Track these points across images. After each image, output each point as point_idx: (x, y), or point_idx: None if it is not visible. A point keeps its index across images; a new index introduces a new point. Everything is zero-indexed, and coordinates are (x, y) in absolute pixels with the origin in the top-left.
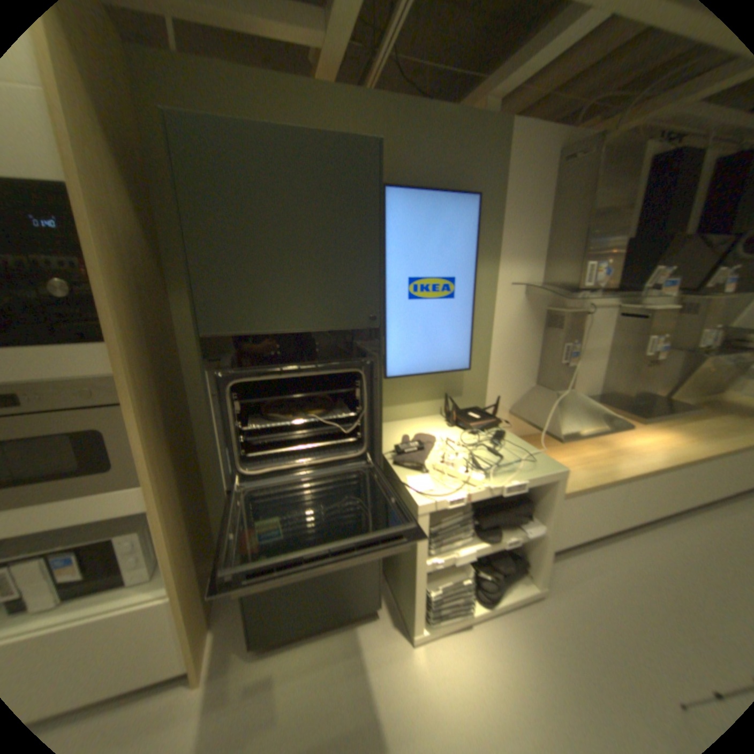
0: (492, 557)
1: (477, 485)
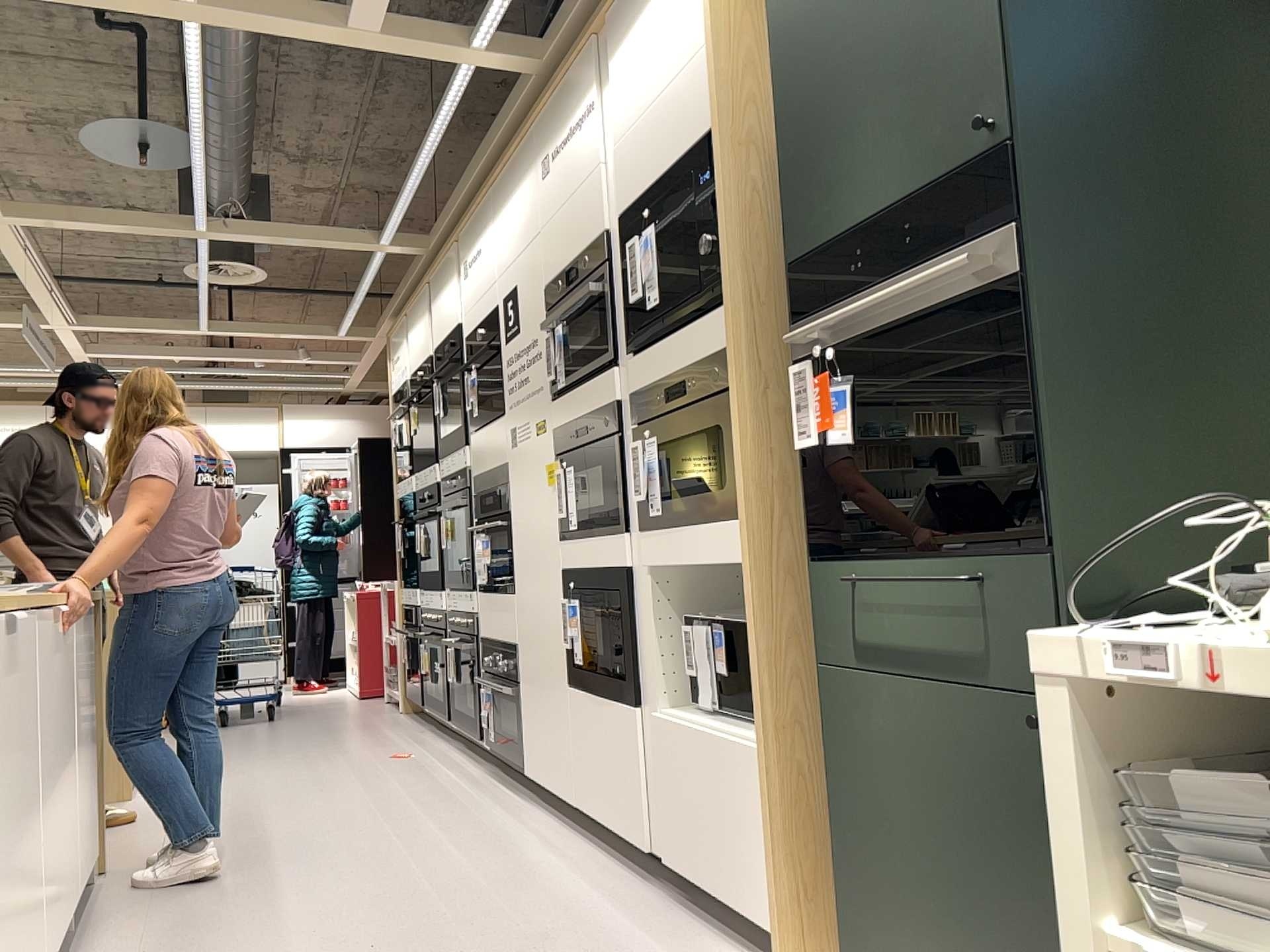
0: None
1: None
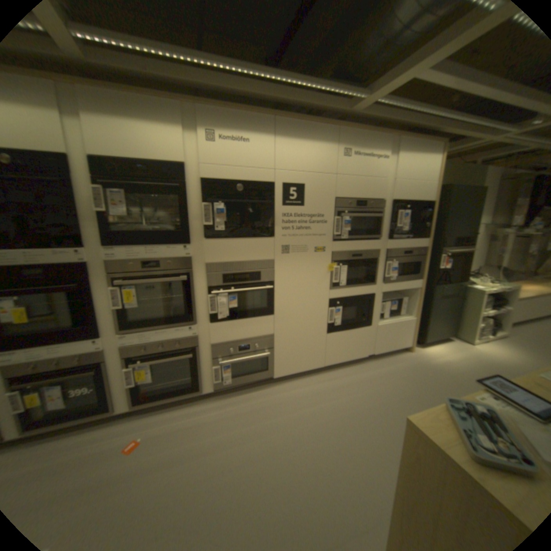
0: (498, 315)
1: (497, 288)
